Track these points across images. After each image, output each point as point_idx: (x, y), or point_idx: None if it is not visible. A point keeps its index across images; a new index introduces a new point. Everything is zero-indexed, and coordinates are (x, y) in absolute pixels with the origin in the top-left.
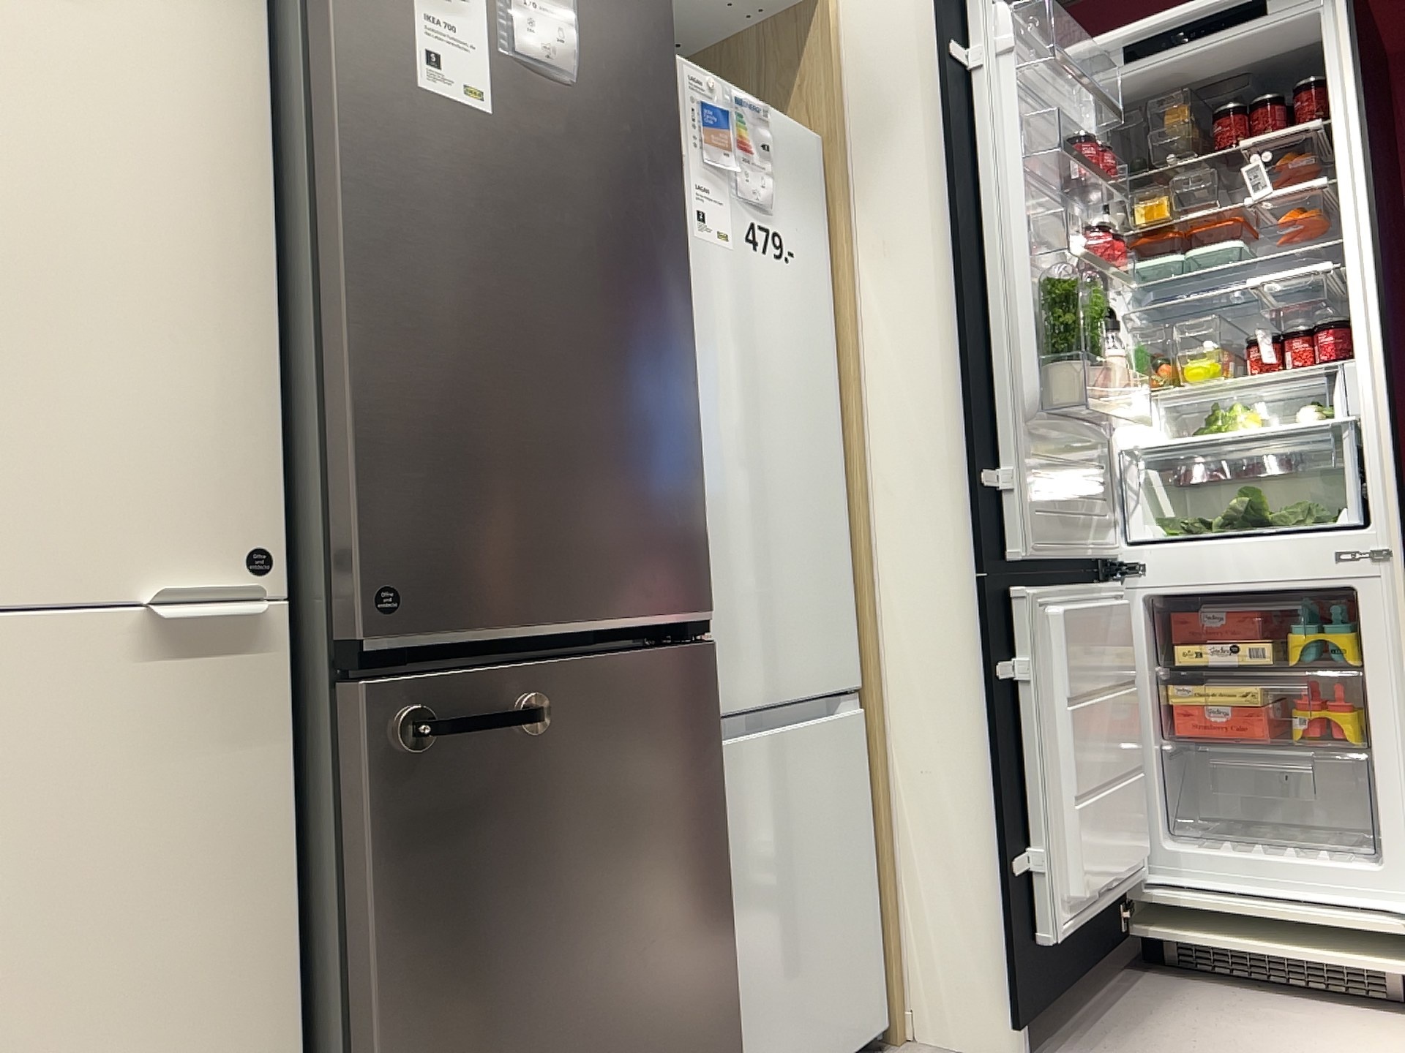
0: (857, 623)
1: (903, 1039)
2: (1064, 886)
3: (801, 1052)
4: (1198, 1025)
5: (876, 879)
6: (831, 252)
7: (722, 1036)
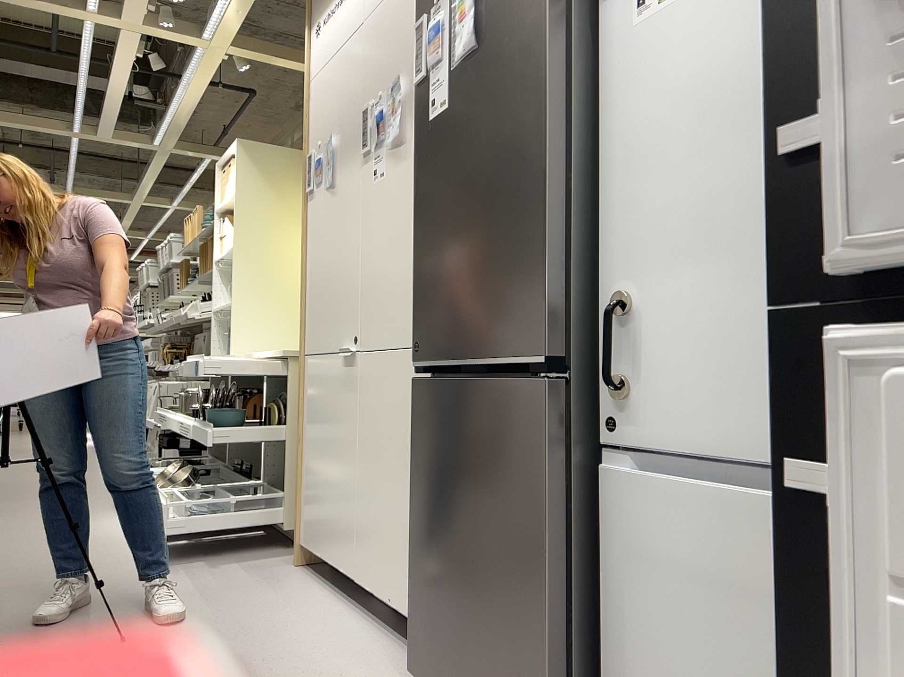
0: None
1: None
2: None
3: None
4: None
5: None
6: None
7: (548, 673)
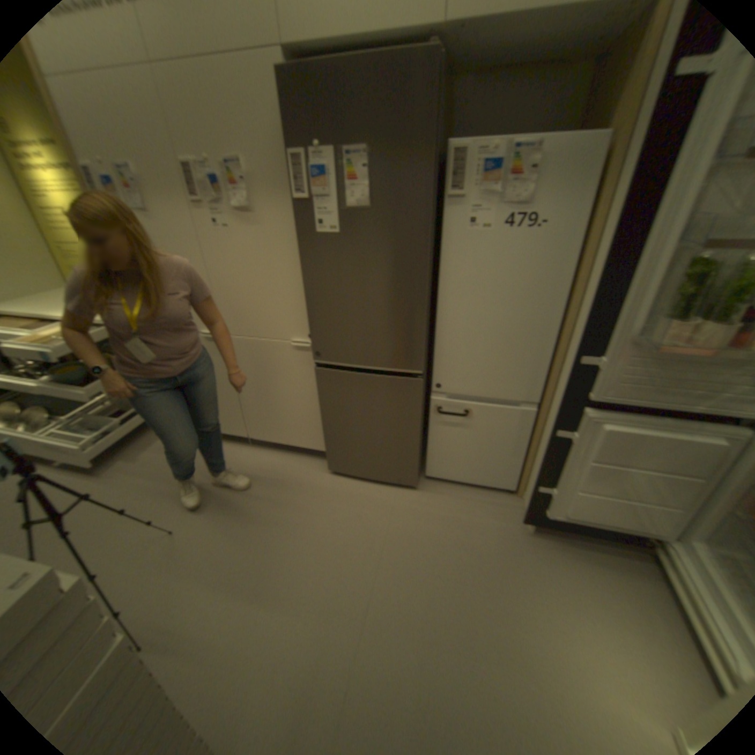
0: (548, 380)
1: (518, 497)
2: (564, 508)
3: (463, 475)
4: (611, 588)
5: (526, 456)
6: (597, 206)
7: (413, 459)
